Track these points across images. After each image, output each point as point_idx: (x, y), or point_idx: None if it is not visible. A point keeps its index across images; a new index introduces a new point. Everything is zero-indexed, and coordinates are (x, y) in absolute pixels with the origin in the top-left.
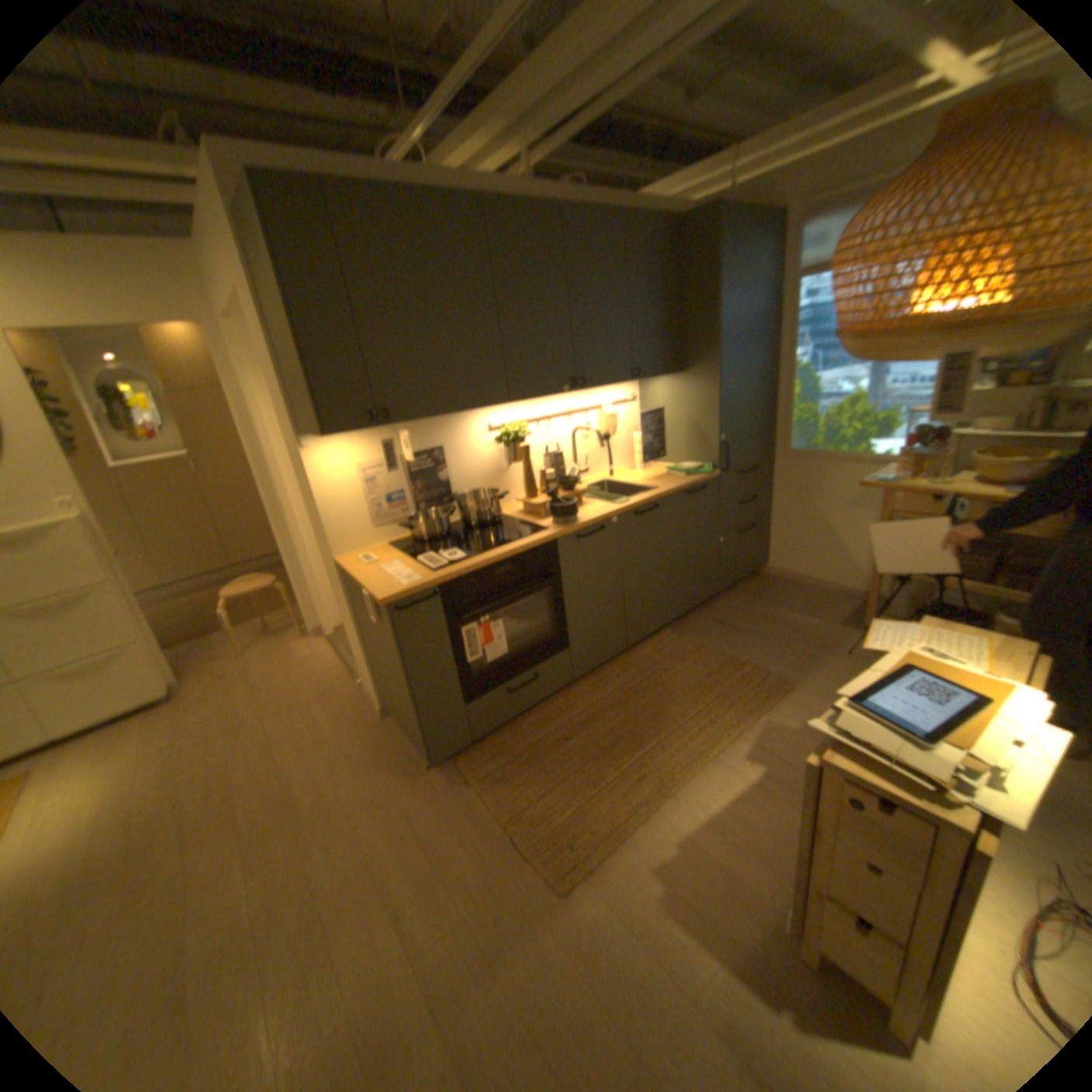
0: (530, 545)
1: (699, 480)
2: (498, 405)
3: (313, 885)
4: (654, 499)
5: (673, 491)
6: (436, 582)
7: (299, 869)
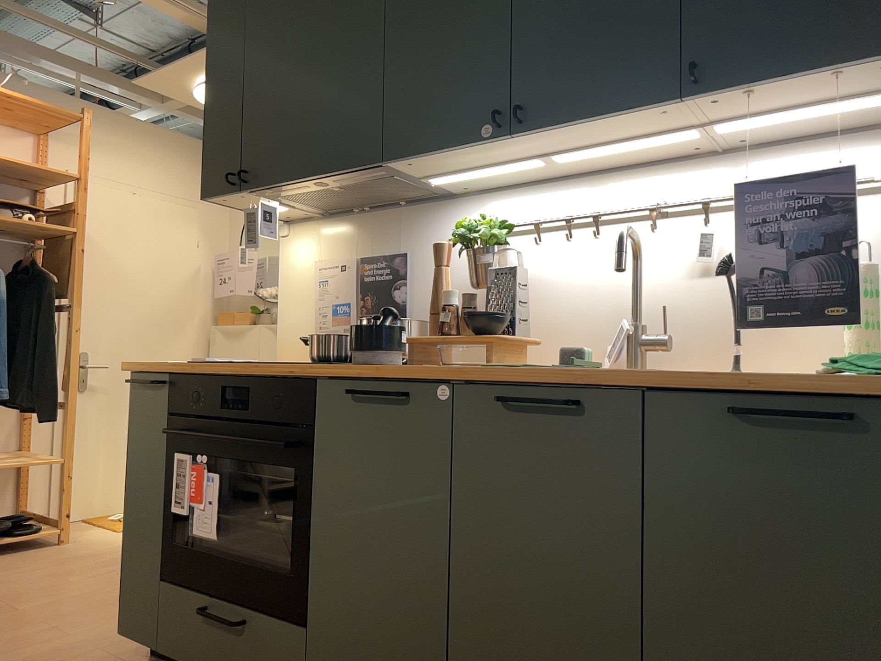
0: (280, 371)
1: (847, 387)
2: (388, 166)
3: (4, 635)
4: (578, 379)
5: (661, 379)
6: (171, 369)
7: (35, 623)
